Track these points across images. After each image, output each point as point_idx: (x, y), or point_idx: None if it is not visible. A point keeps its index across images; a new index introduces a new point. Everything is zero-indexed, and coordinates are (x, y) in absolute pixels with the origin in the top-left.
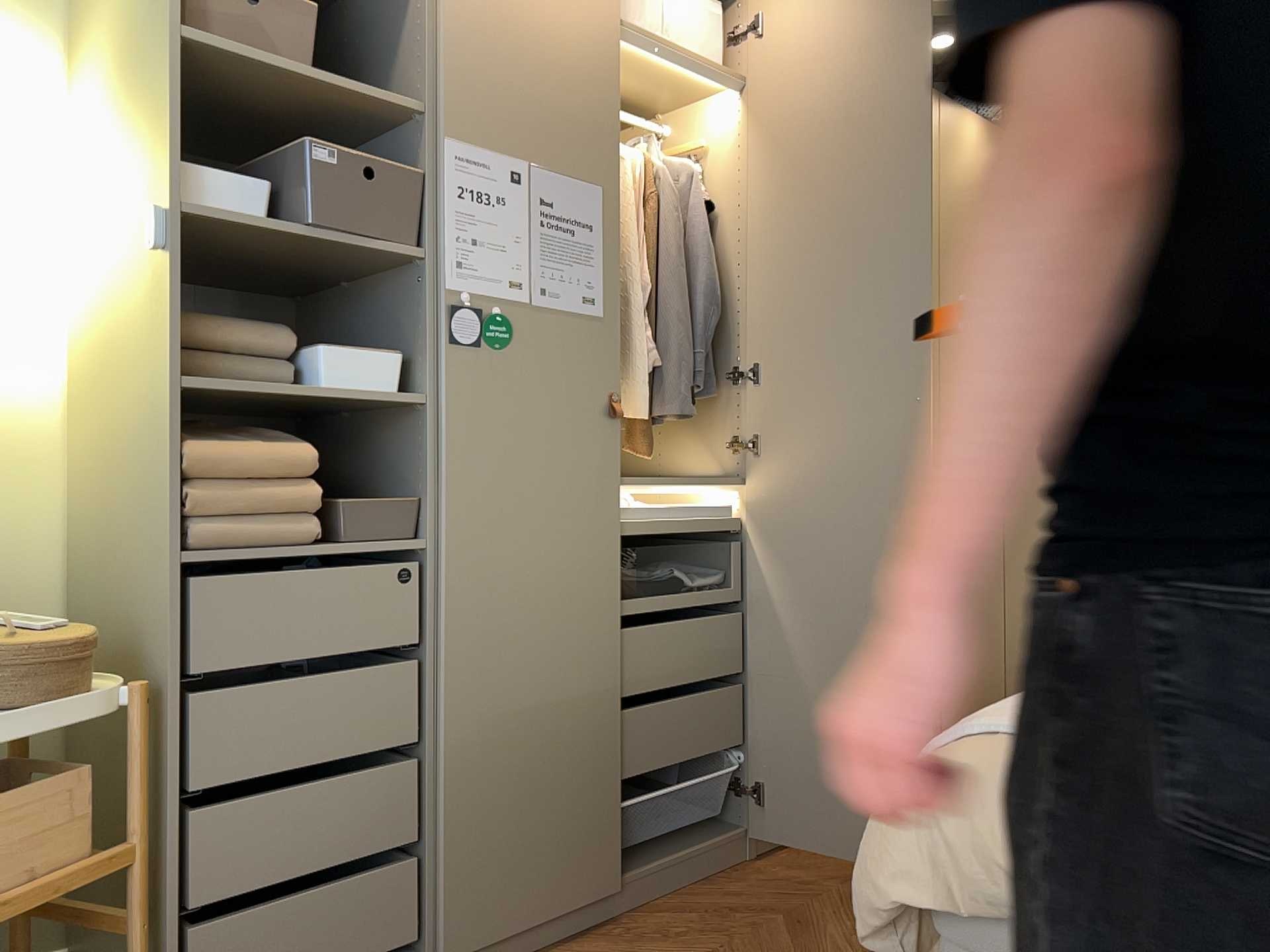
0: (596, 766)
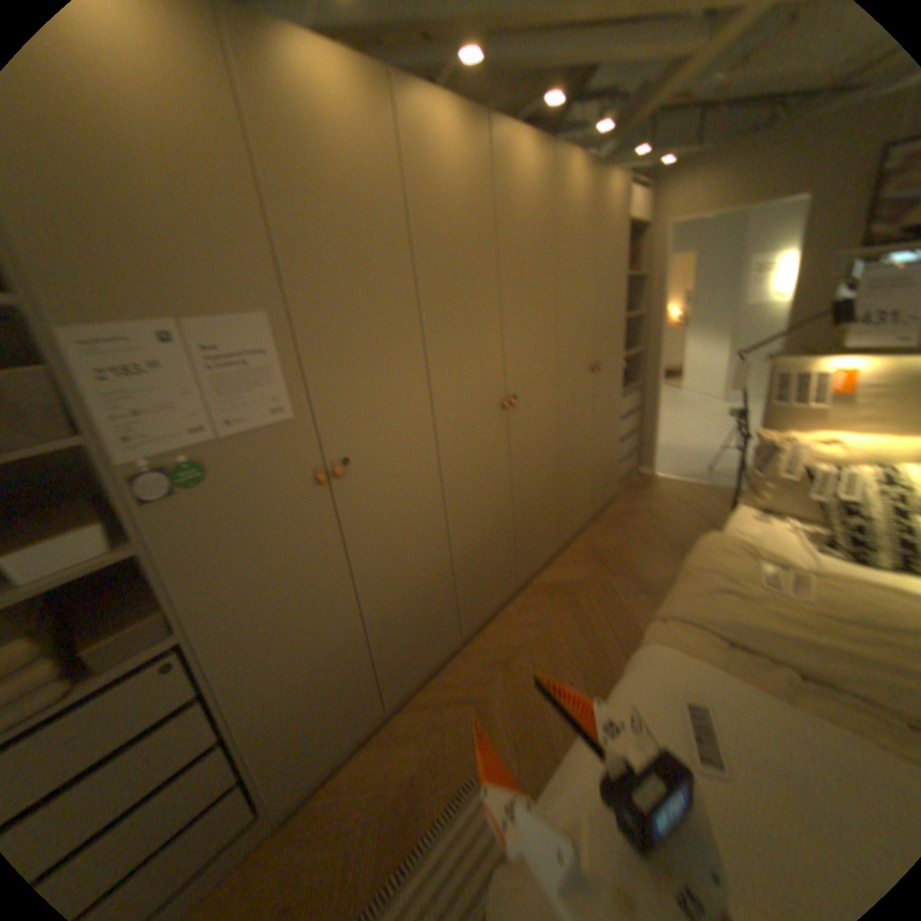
0: (356, 674)
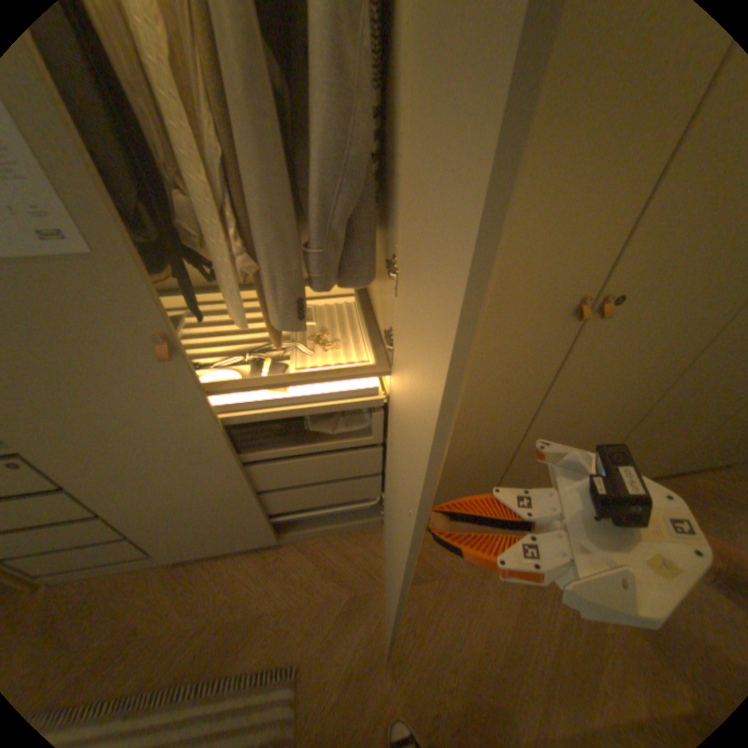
0: (244, 517)
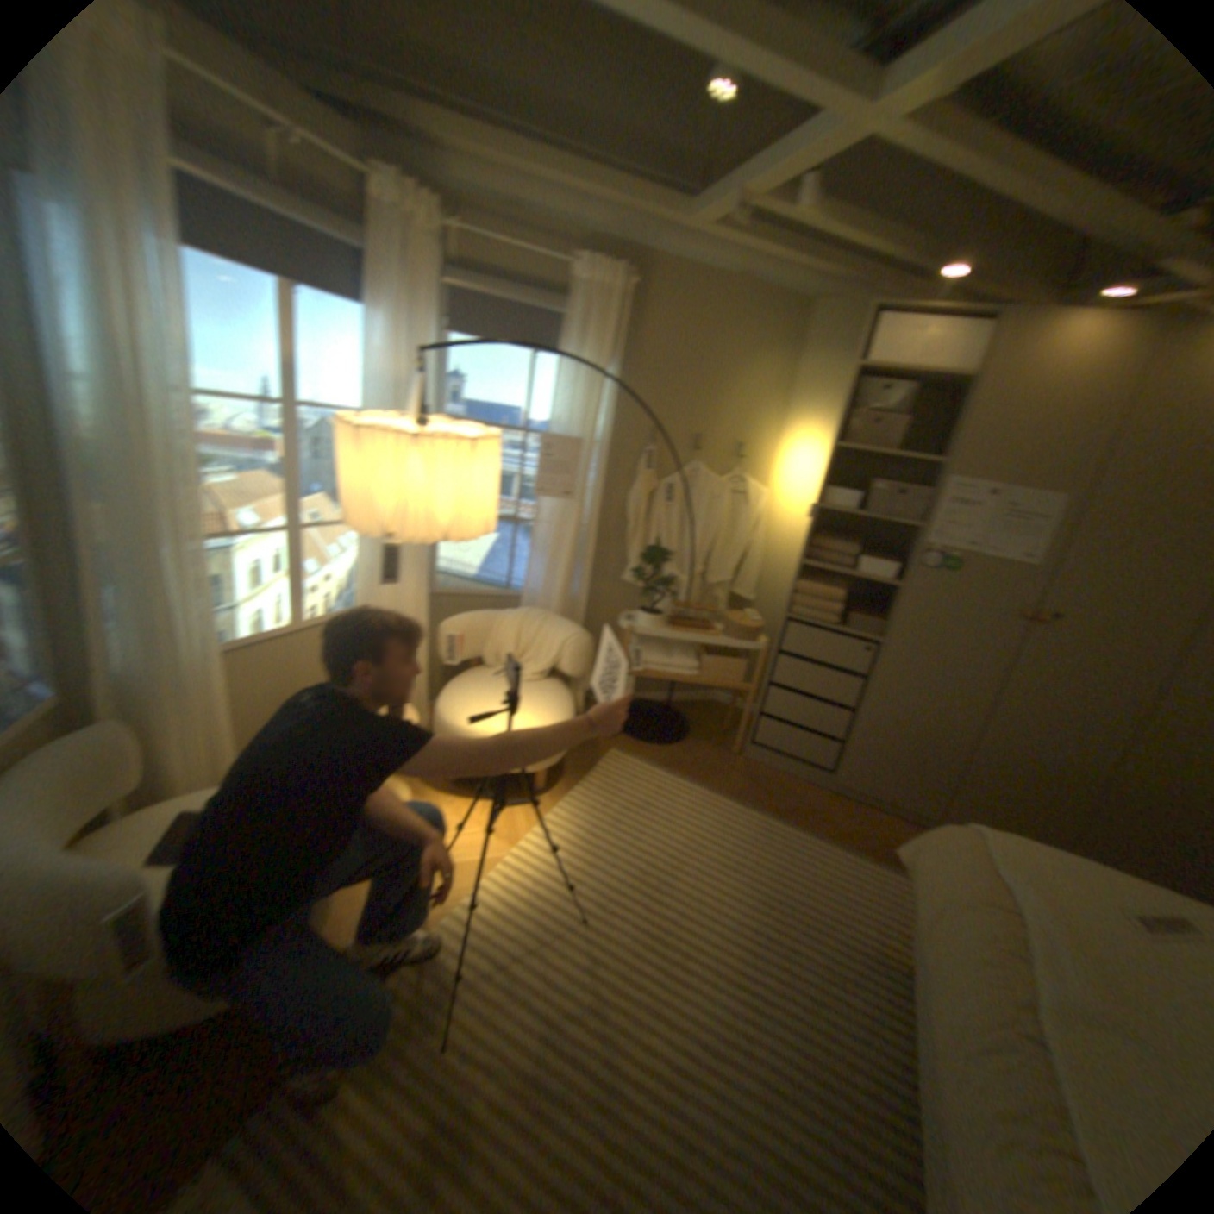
0: (946, 767)
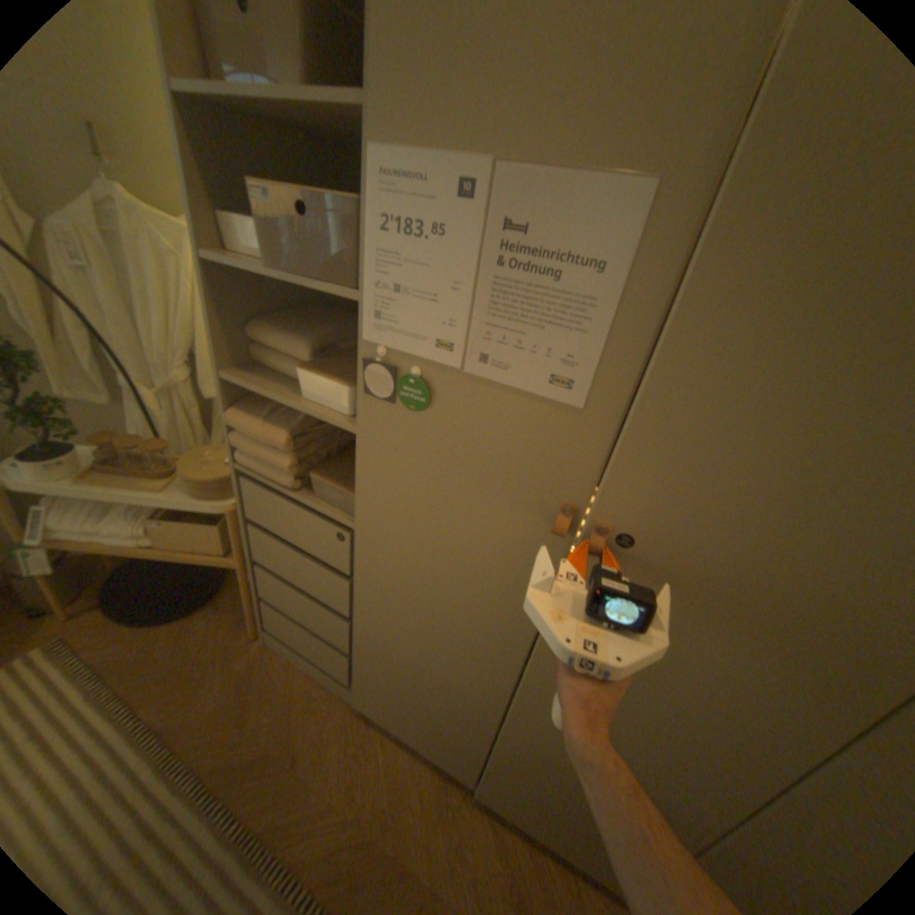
0: (469, 730)
